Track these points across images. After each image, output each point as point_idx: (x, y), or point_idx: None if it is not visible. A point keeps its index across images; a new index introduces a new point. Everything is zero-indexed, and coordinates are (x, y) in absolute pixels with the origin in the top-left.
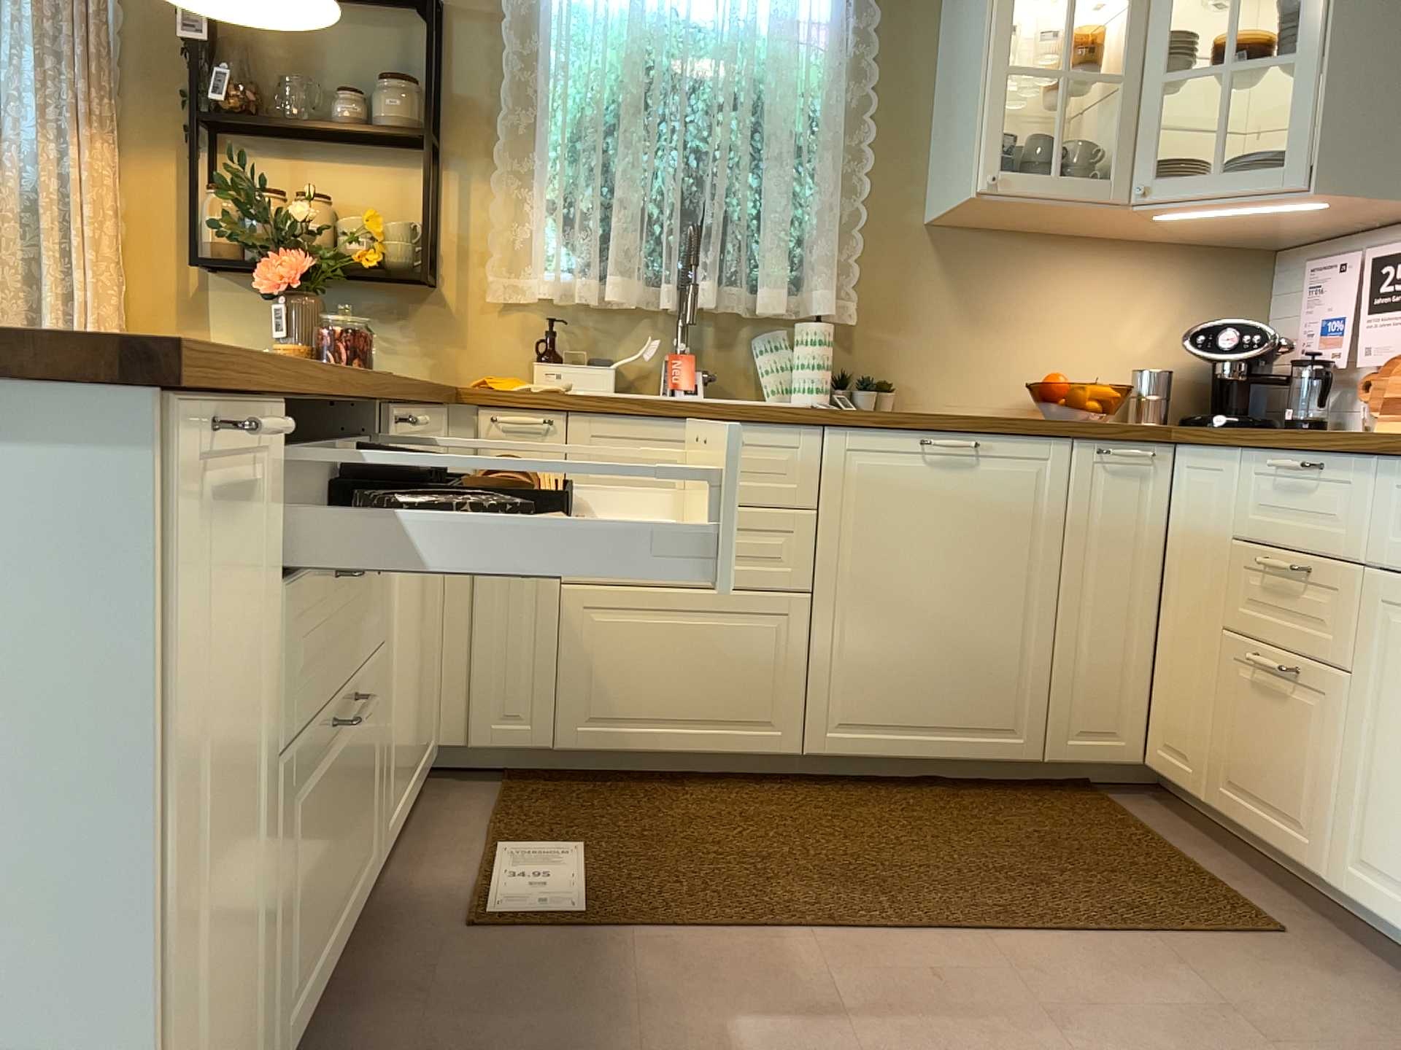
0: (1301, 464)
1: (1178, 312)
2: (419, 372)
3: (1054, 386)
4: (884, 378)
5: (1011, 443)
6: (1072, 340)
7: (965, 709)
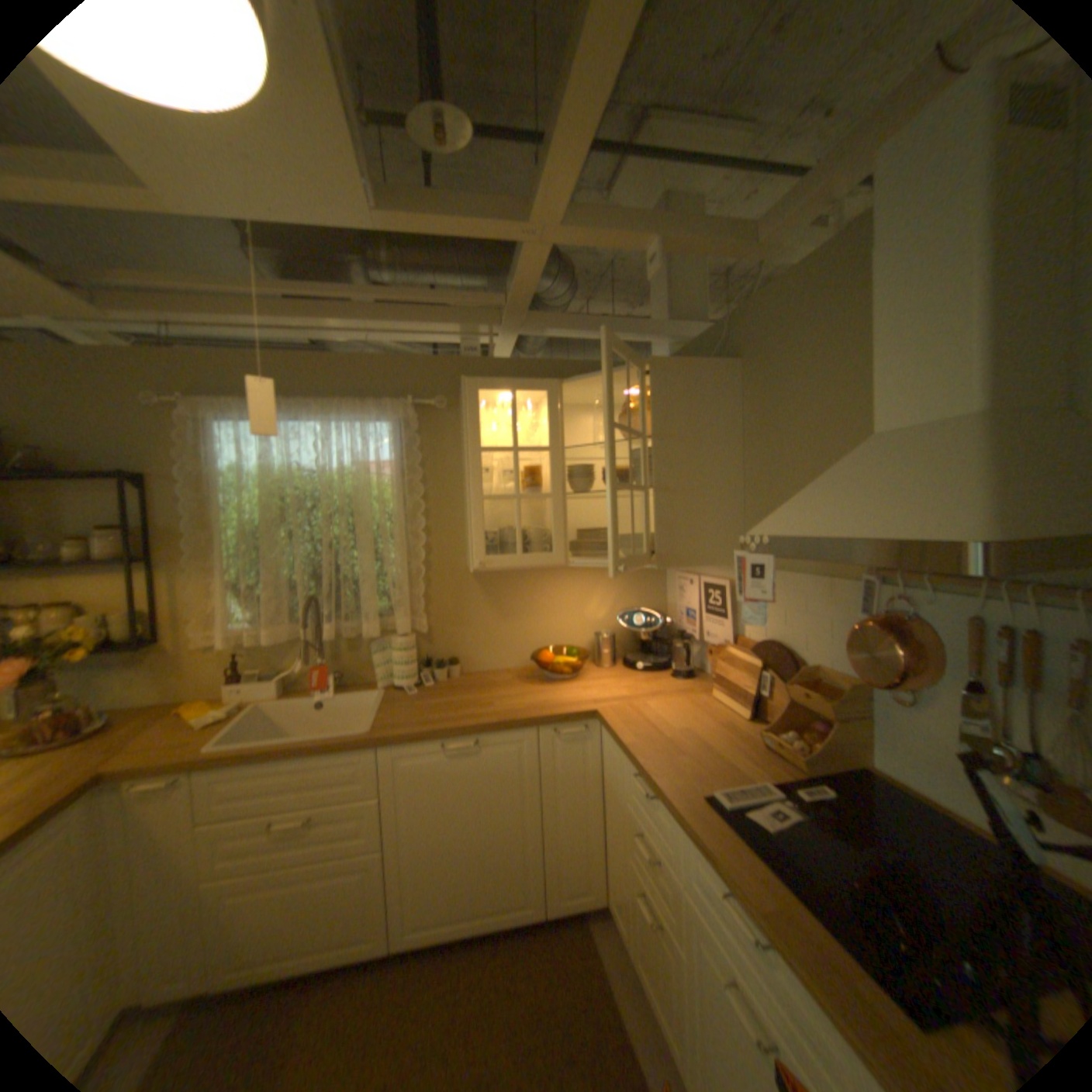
0: (645, 794)
1: (616, 595)
2: (149, 698)
3: (543, 662)
4: (452, 657)
5: (498, 737)
6: (560, 618)
7: (491, 903)
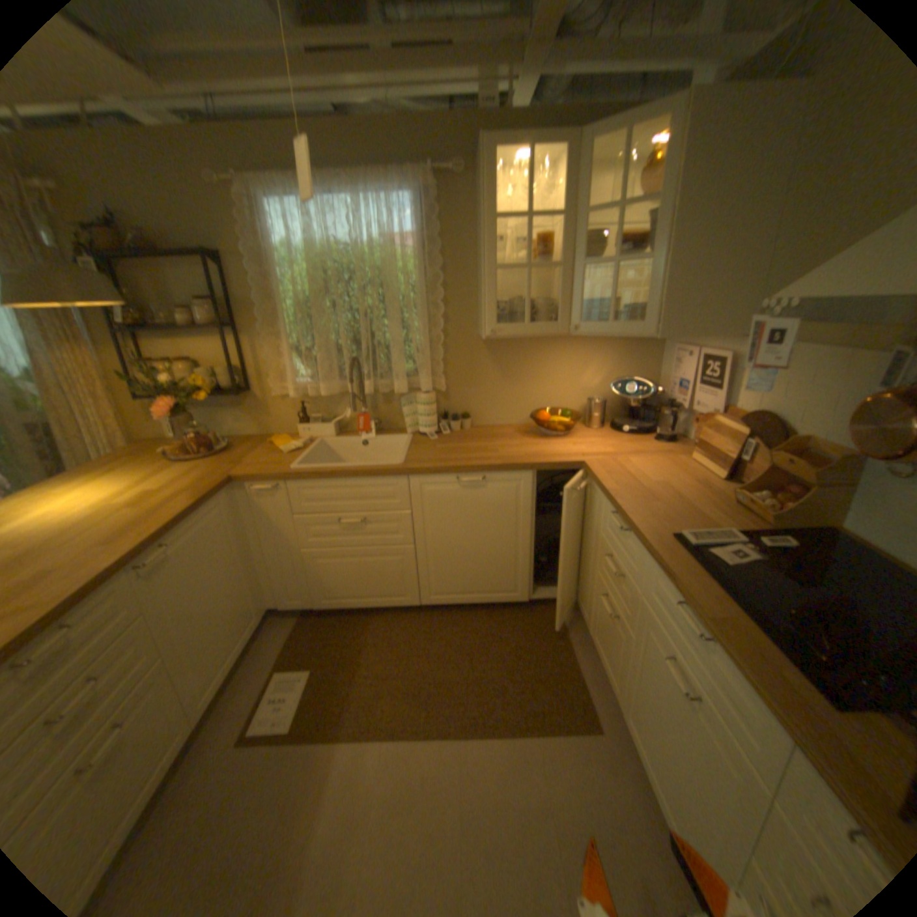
0: (620, 526)
1: (612, 365)
2: (251, 427)
3: (540, 419)
4: (464, 411)
5: (500, 474)
6: (557, 384)
7: (490, 584)
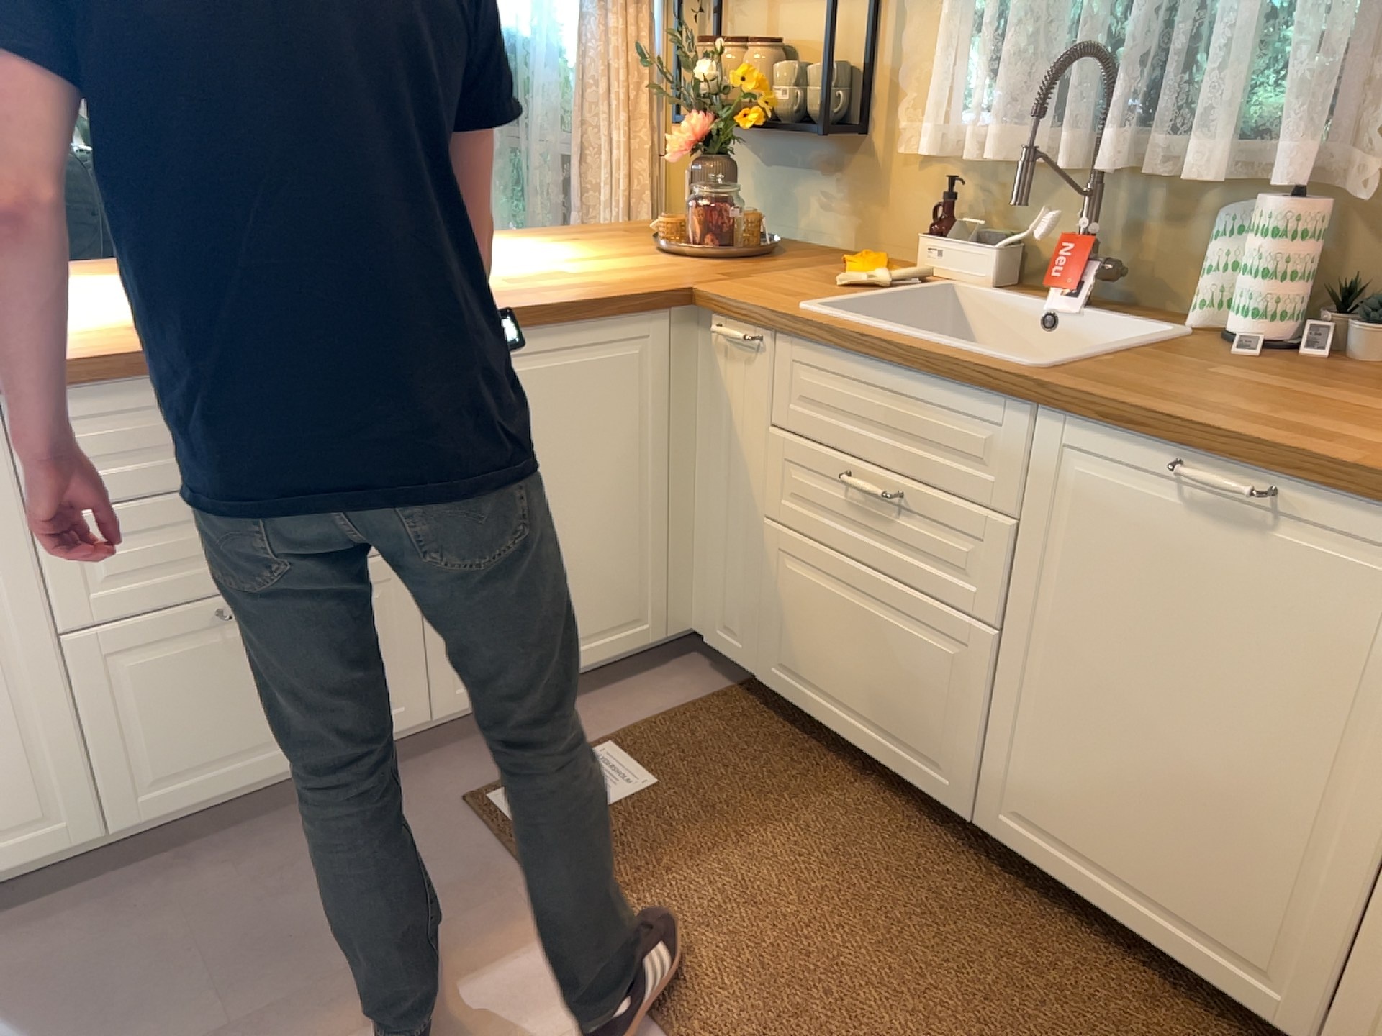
0: None
1: None
2: (844, 233)
3: None
4: None
5: (1344, 510)
6: None
7: (1188, 895)
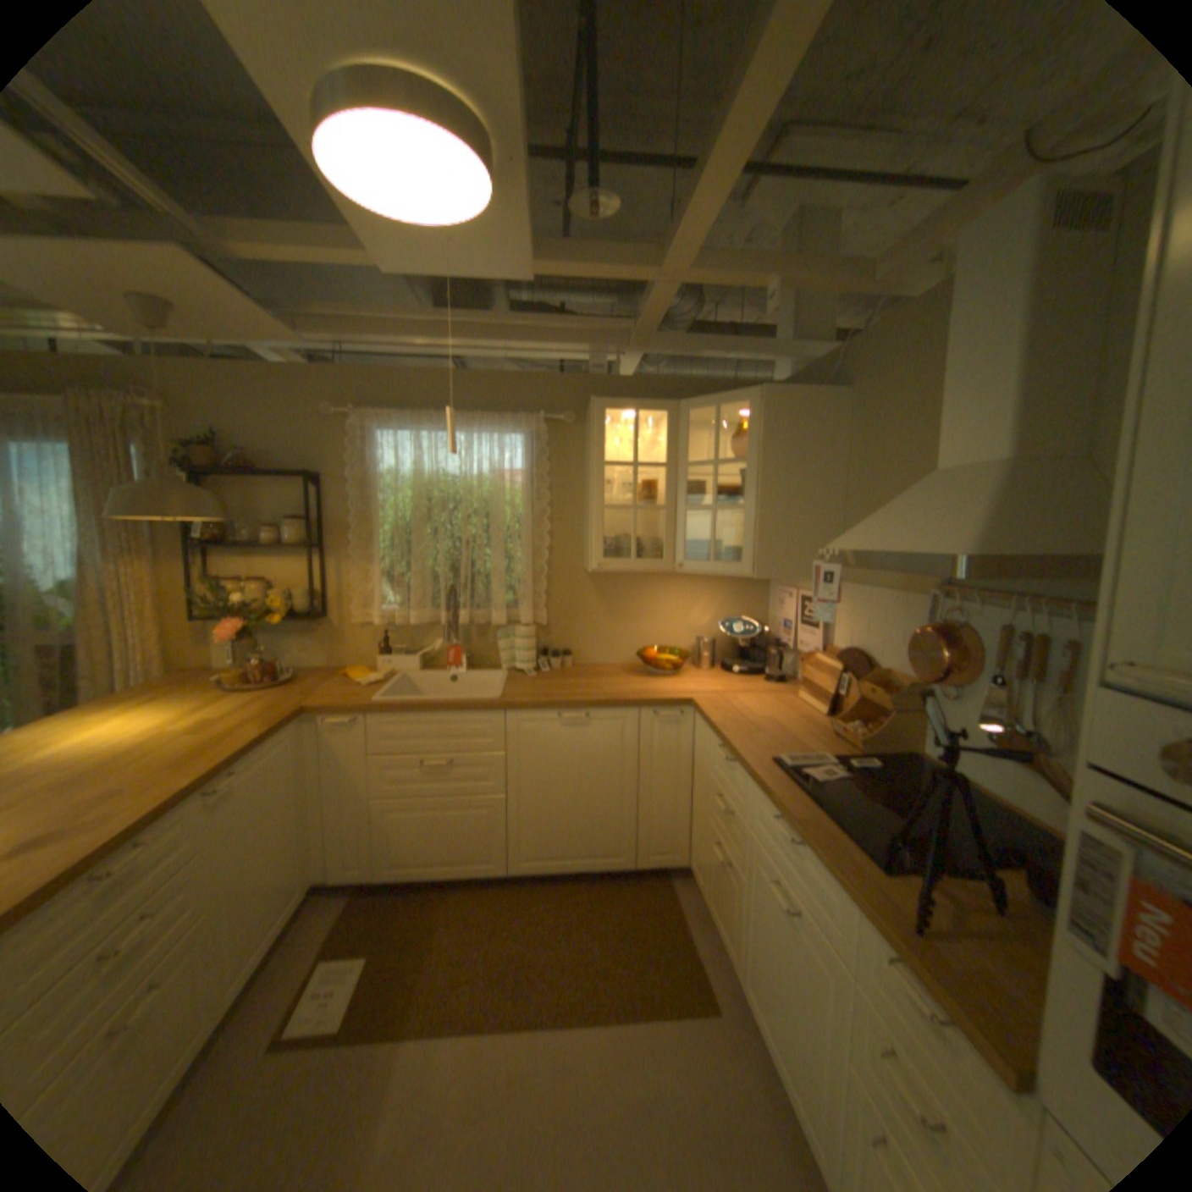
0: (725, 757)
1: (719, 604)
2: (320, 659)
3: (647, 657)
4: (566, 648)
5: (605, 712)
6: (665, 622)
7: (591, 847)
